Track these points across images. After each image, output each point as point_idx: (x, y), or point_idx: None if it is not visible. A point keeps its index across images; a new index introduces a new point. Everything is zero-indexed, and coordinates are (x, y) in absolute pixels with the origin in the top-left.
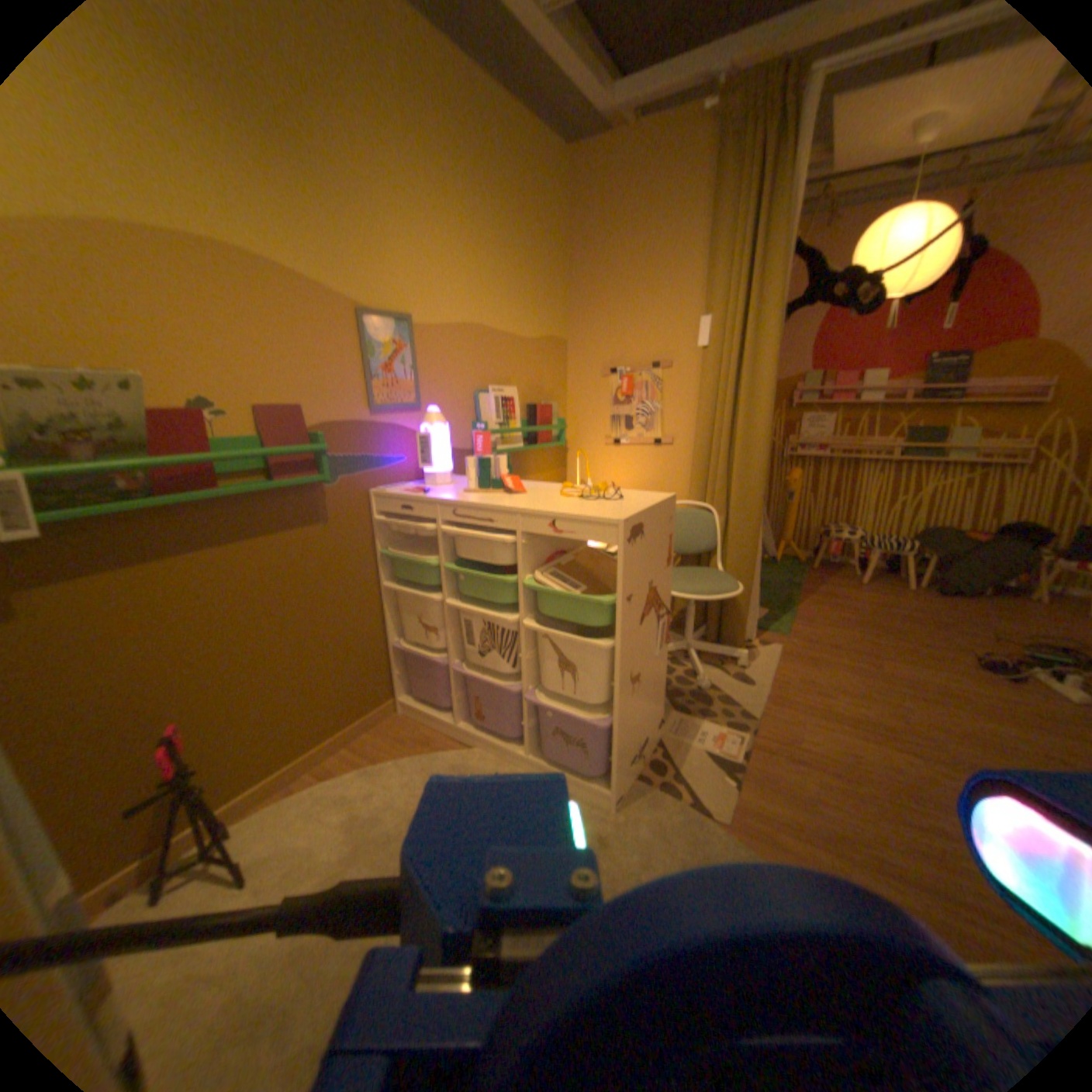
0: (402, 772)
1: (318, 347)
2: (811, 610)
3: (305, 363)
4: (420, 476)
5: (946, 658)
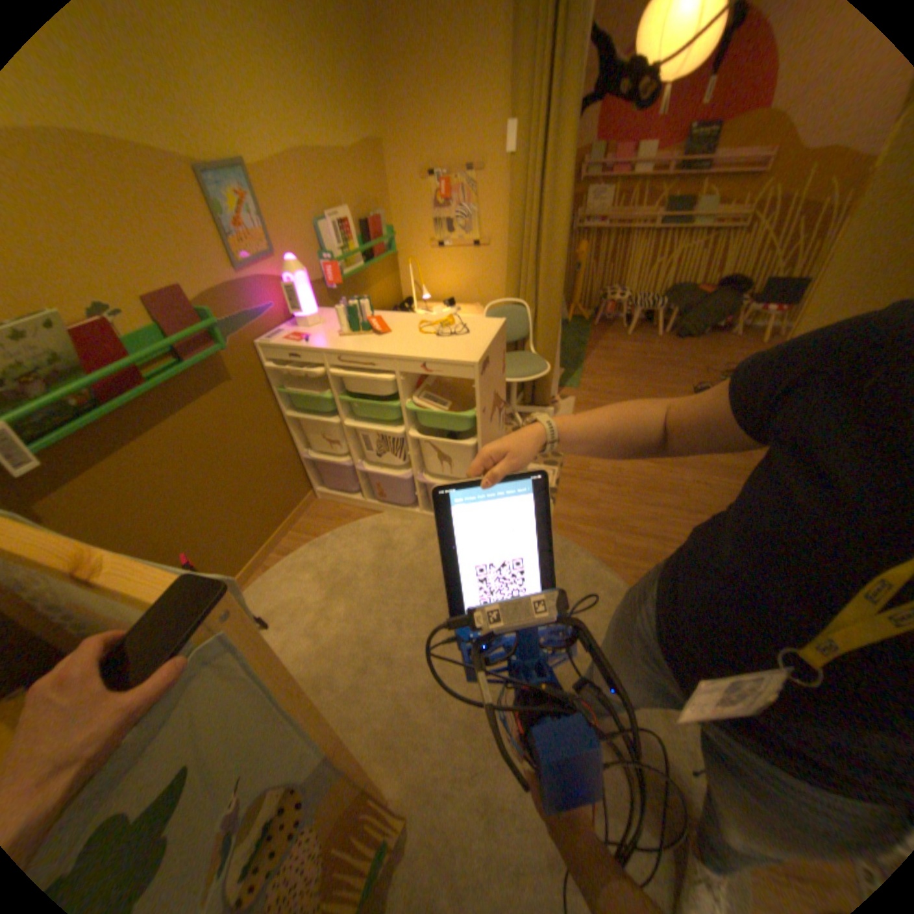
0: (339, 538)
1: (172, 220)
2: (592, 364)
3: (167, 240)
4: (288, 317)
5: (675, 389)
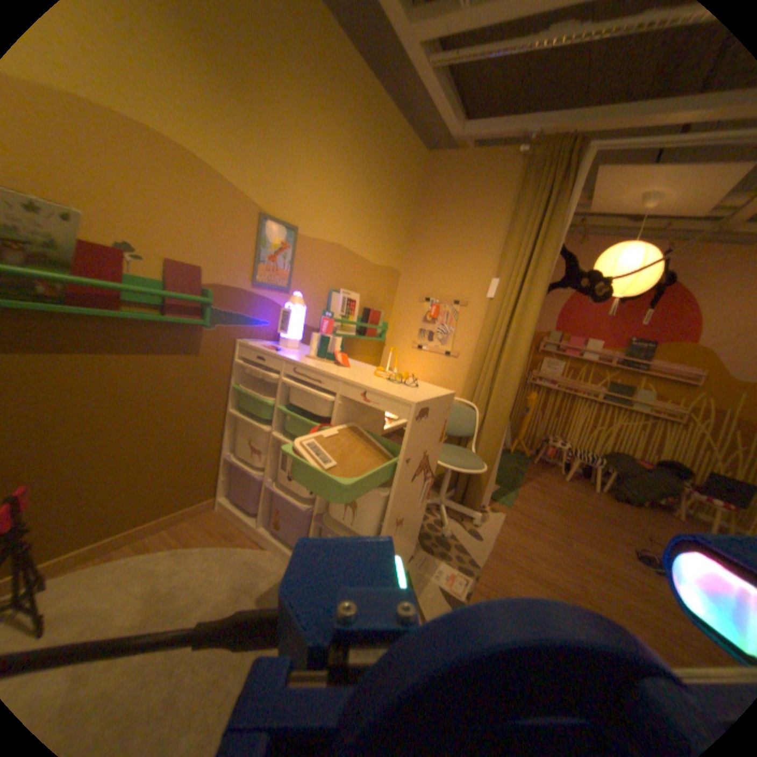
0: (206, 560)
1: (225, 232)
2: (529, 493)
3: (213, 240)
4: (276, 339)
5: (615, 547)
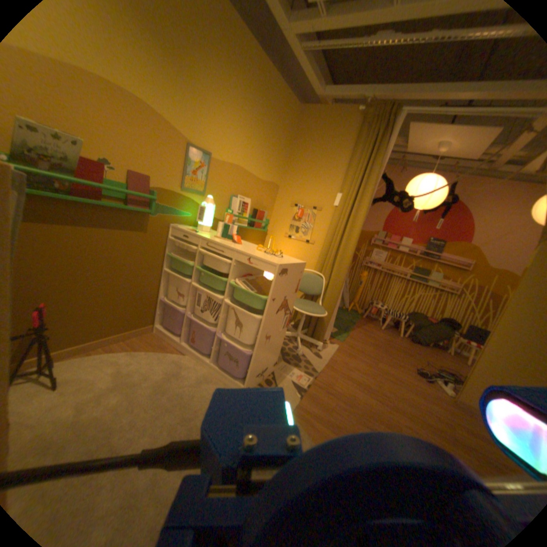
0: (149, 358)
1: (165, 155)
2: (356, 335)
3: (157, 160)
4: (195, 226)
5: (405, 367)
